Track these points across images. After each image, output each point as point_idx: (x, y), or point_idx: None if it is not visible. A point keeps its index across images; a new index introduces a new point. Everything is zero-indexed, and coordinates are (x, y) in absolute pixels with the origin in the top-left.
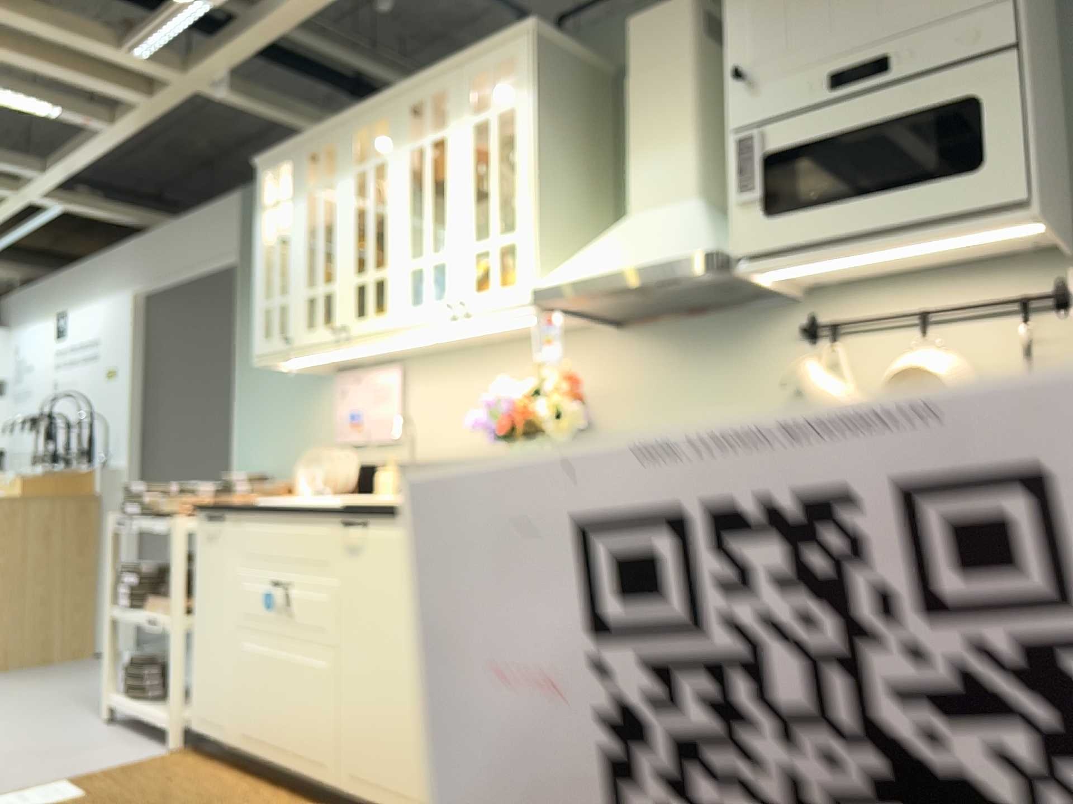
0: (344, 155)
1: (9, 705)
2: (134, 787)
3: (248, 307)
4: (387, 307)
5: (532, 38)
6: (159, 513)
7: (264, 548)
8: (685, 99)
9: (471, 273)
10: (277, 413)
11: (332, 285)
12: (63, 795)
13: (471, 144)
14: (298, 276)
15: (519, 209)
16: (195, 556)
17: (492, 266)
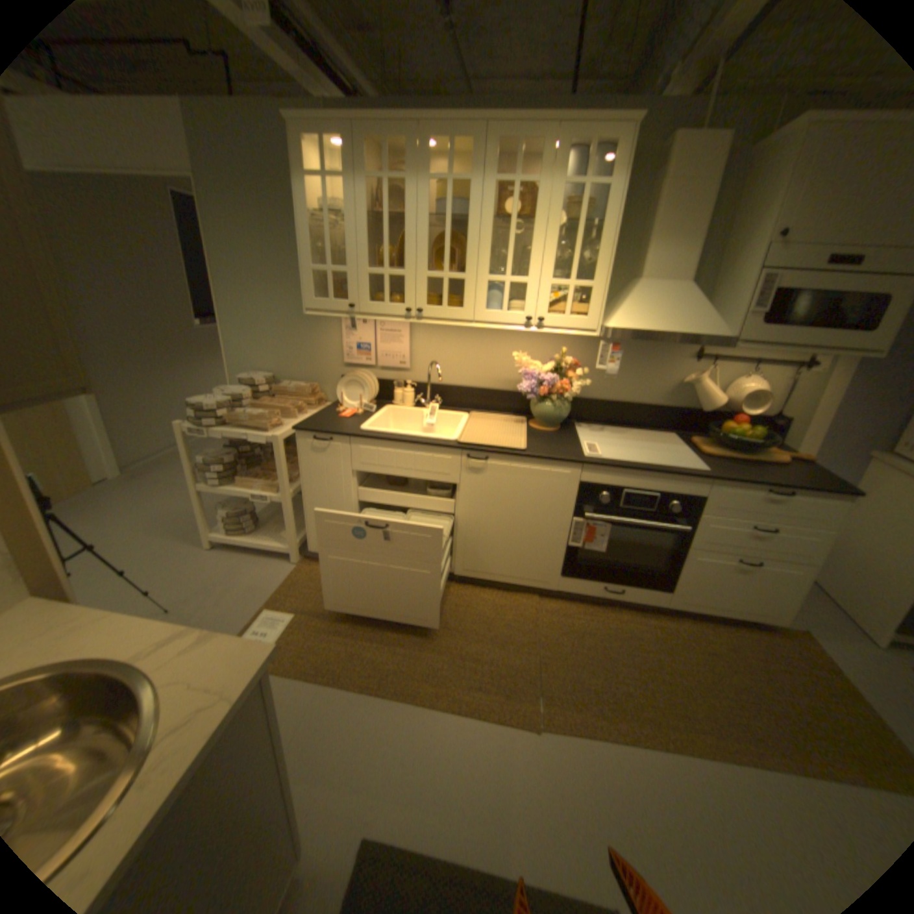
0: (416, 155)
1: (100, 550)
2: (315, 597)
3: (217, 232)
4: (465, 305)
5: (637, 128)
6: (238, 425)
7: (382, 461)
8: (706, 213)
9: (549, 299)
10: (273, 330)
11: (402, 271)
12: (280, 617)
13: (563, 200)
14: (359, 254)
15: (599, 266)
16: (300, 459)
17: (569, 300)
